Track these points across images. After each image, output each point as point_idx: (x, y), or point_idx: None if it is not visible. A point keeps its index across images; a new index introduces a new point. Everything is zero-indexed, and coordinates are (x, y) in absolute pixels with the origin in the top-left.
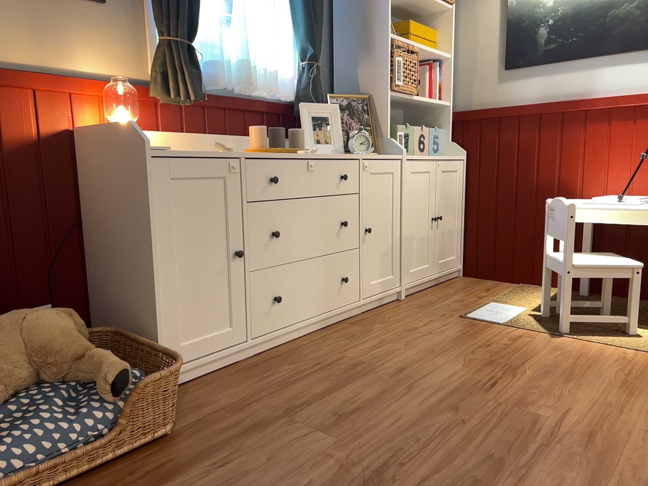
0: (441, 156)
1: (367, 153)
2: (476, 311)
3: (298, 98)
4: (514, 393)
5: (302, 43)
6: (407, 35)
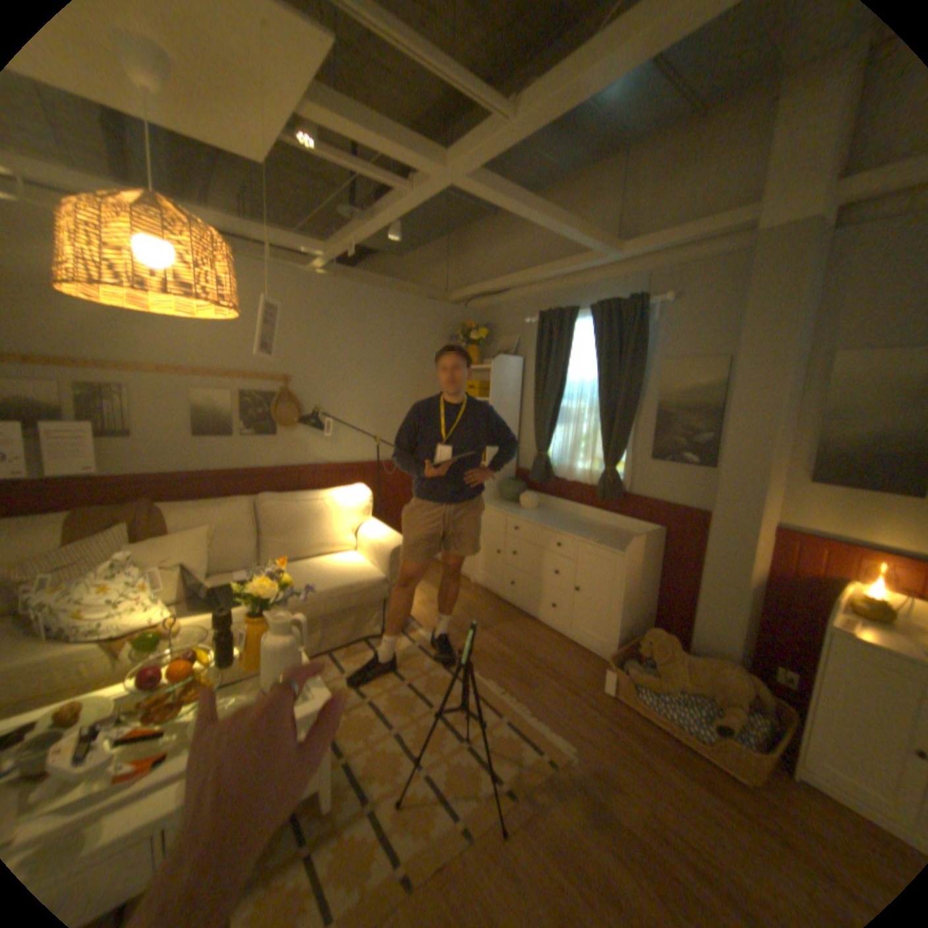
0: None
1: None
2: None
3: None
4: None
5: None
6: None
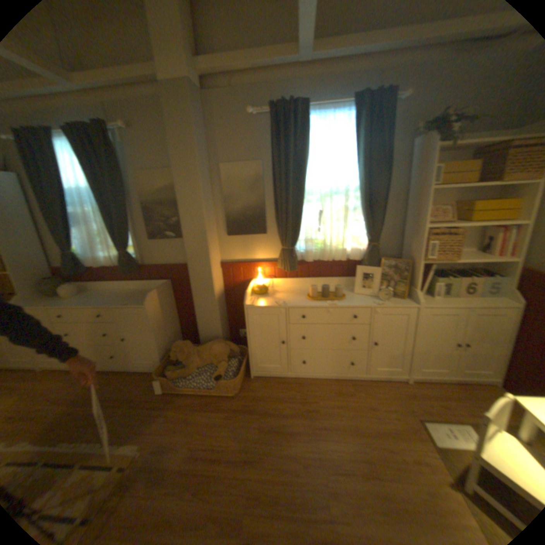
0: (484, 304)
1: (387, 302)
2: (440, 426)
3: (363, 259)
4: (344, 489)
5: (366, 232)
6: (473, 211)
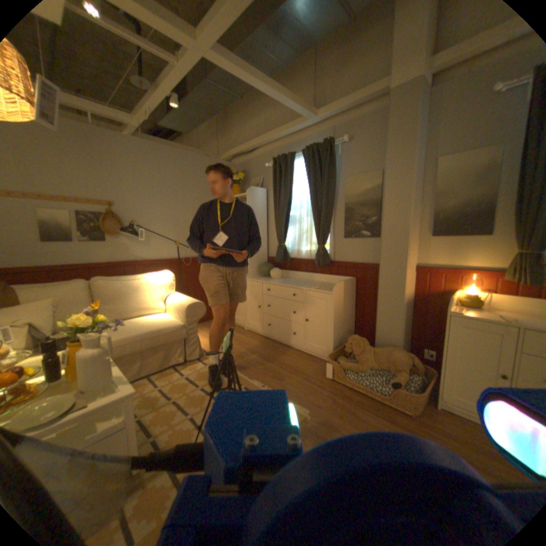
0: None
1: None
2: None
3: None
4: None
5: None
6: None
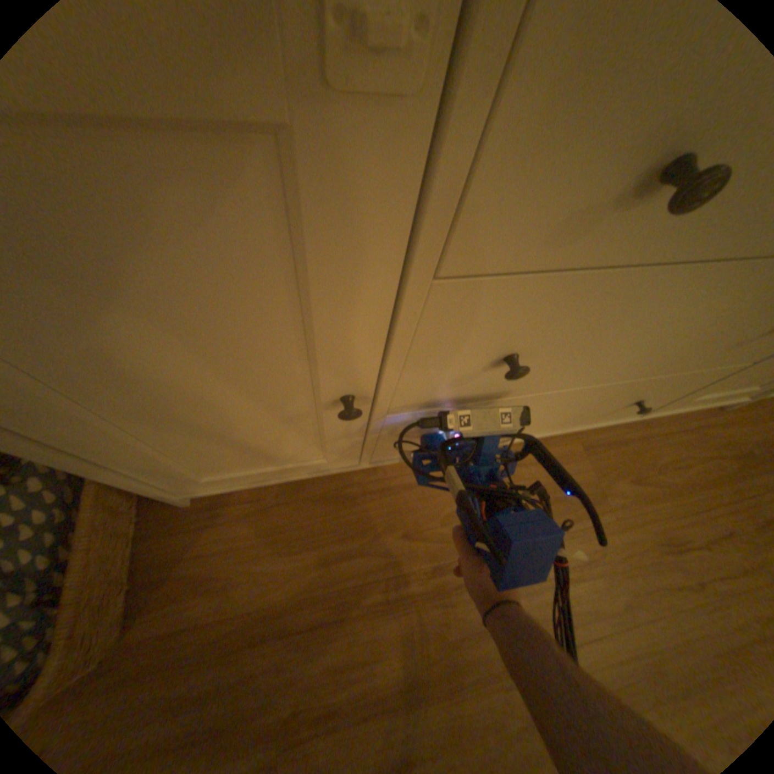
0: None
1: None
2: None
3: None
4: None
5: None
6: None
